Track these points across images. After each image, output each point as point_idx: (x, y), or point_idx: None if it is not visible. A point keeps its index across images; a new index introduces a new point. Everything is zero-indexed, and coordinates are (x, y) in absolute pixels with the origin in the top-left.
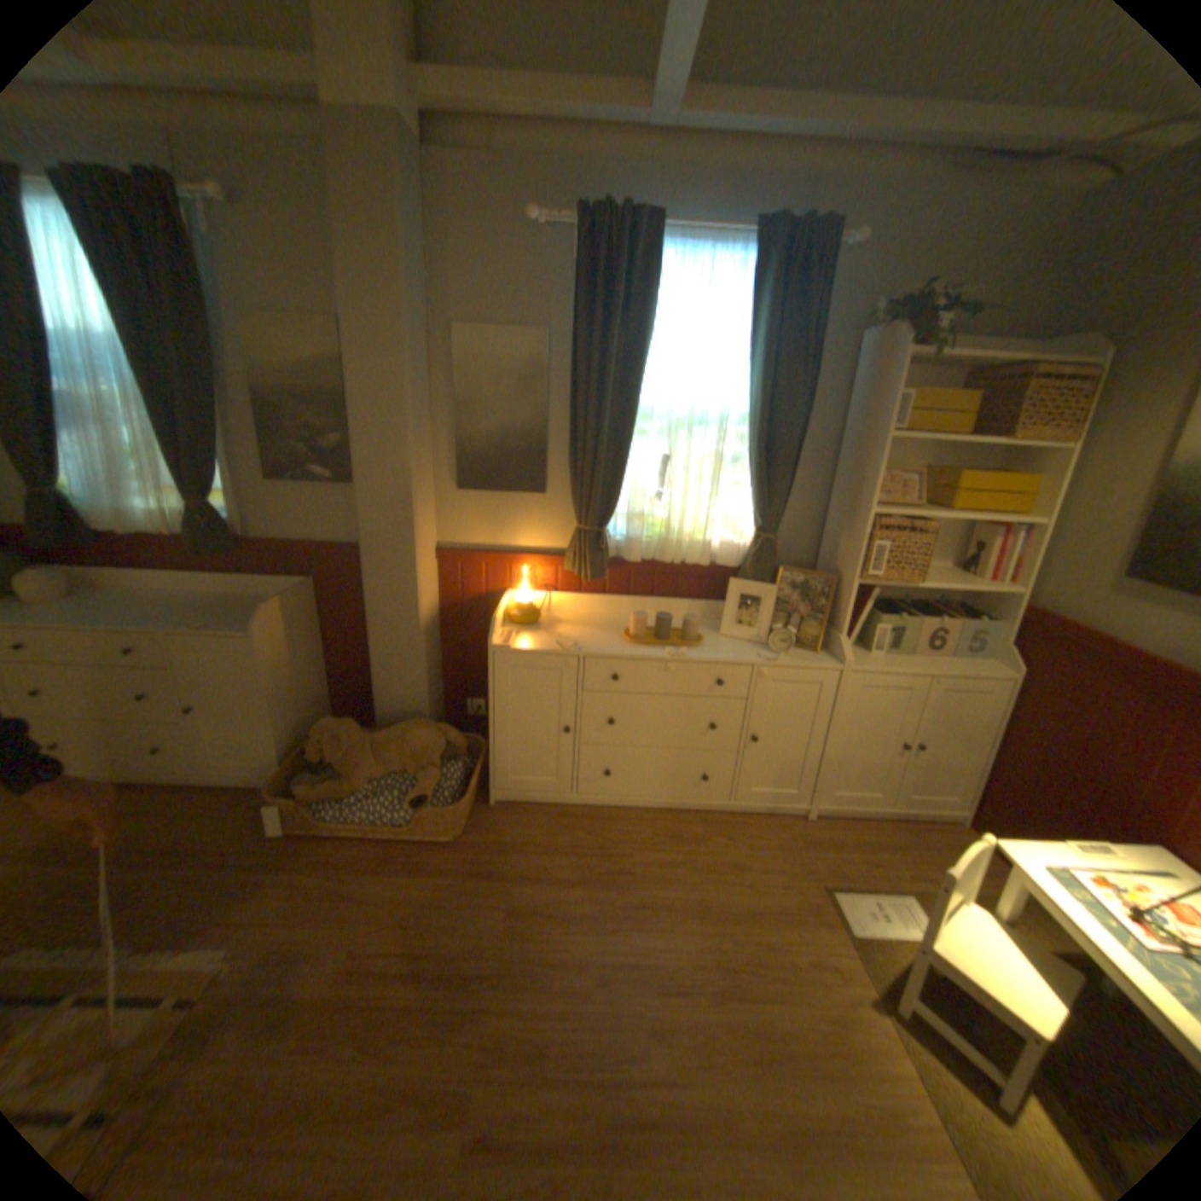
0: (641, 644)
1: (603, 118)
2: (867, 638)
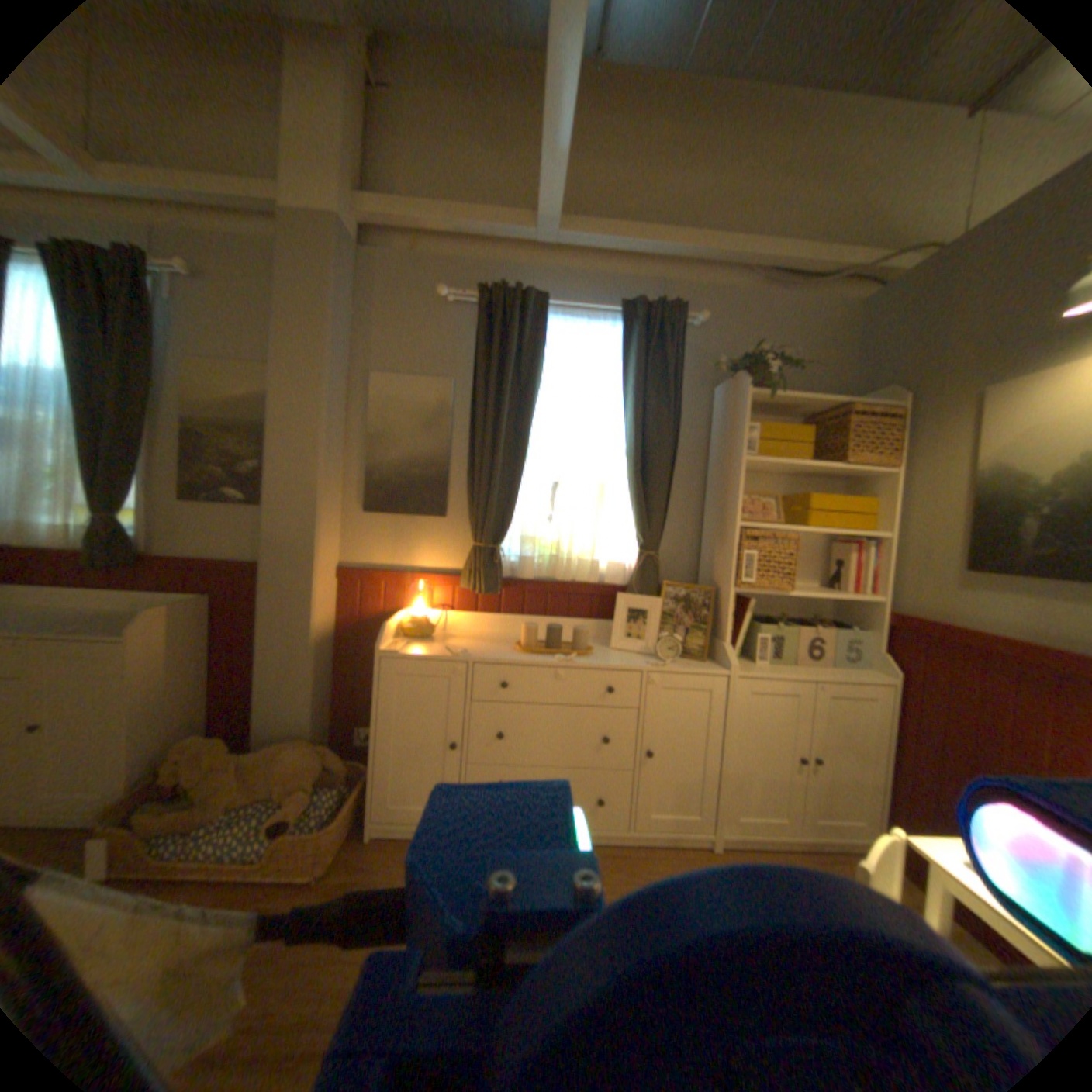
0: (533, 653)
1: (502, 236)
2: (752, 650)
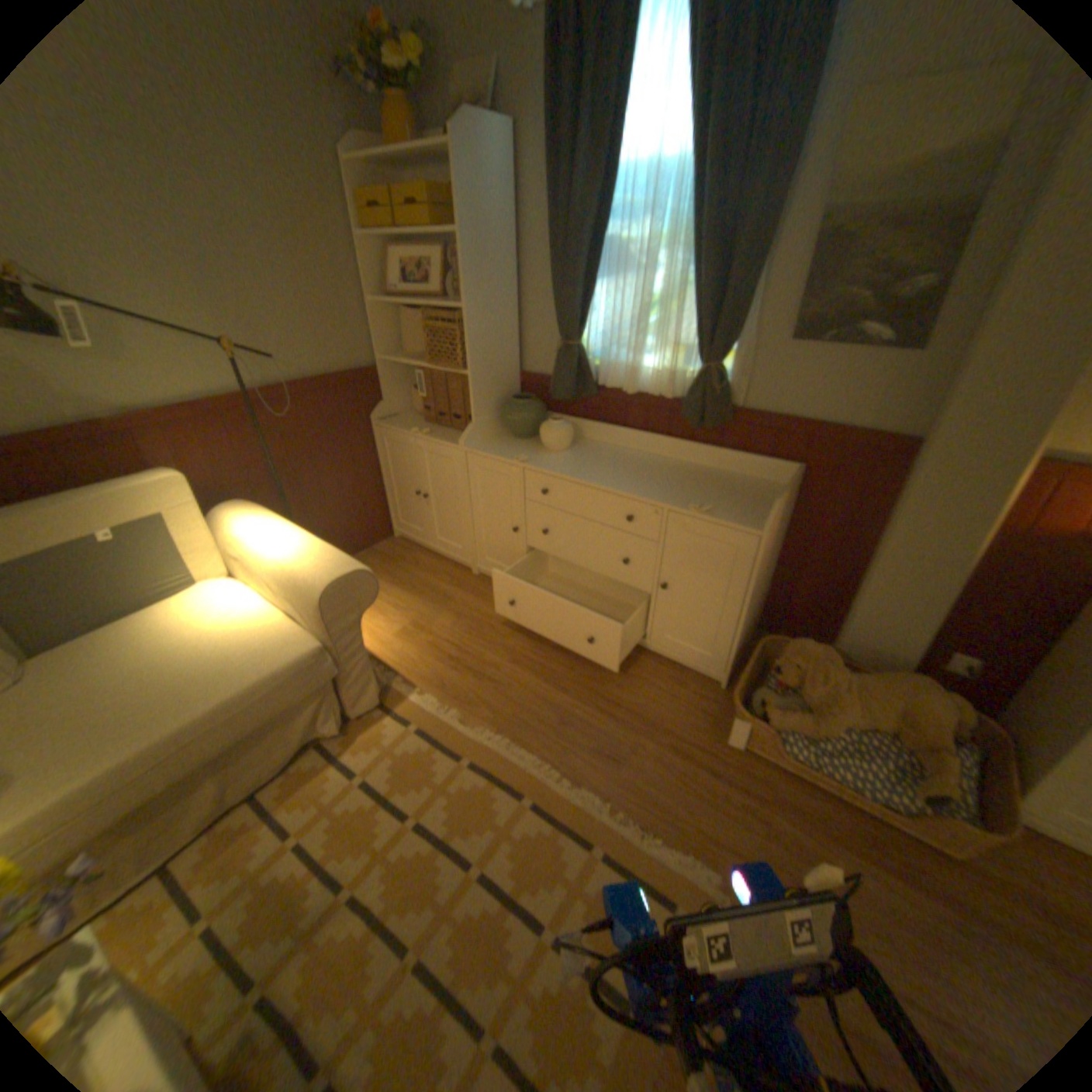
0: None
1: None
2: None
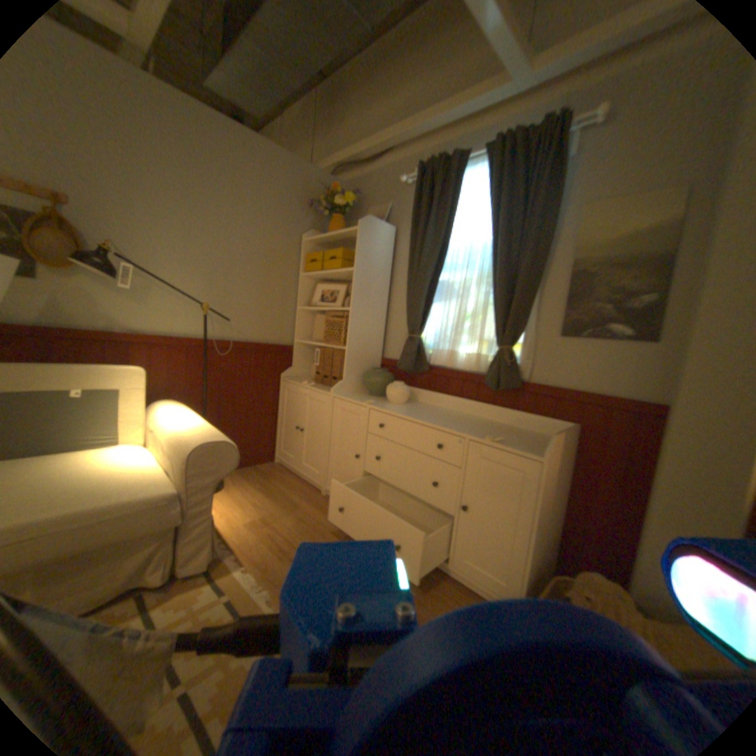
0: None
1: None
2: None
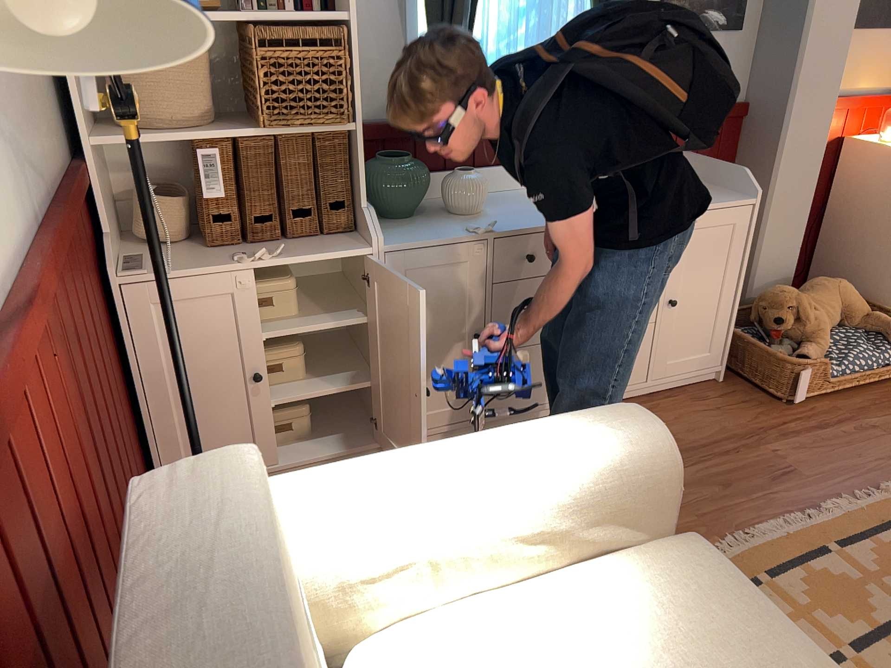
0: None
1: None
2: None
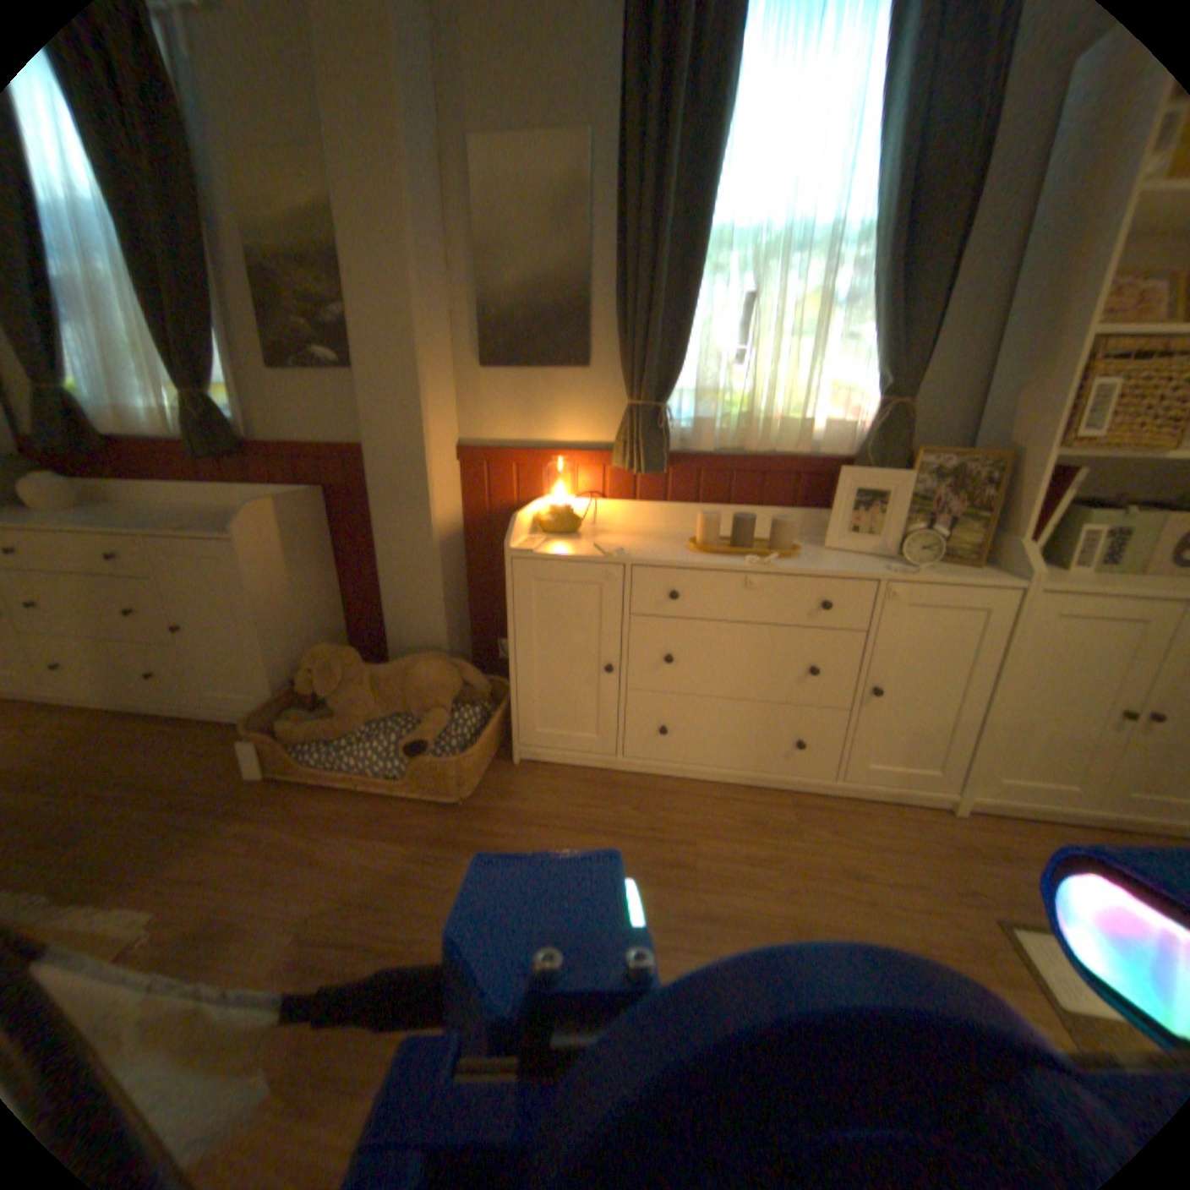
0: (713, 554)
1: None
2: (1061, 550)
